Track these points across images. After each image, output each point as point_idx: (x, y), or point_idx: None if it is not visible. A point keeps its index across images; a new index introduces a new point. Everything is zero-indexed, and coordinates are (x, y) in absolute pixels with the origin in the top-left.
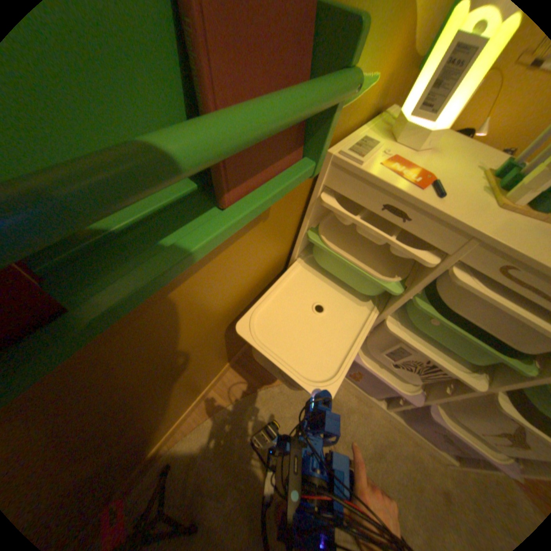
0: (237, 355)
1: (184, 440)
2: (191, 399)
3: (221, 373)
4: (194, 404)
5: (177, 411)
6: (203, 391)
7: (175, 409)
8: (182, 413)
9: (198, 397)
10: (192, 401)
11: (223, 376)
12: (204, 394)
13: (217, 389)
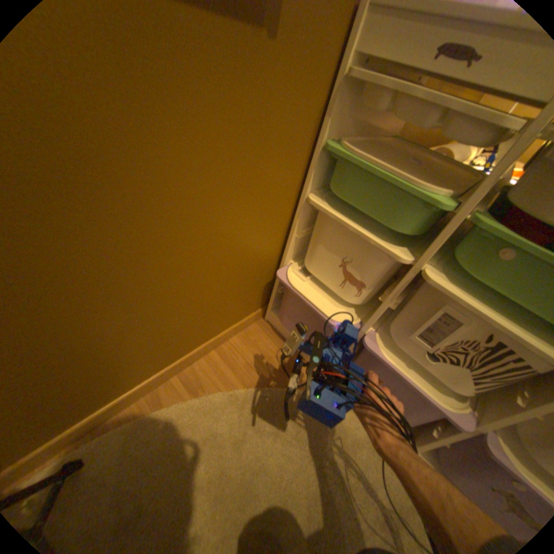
0: (219, 336)
1: (118, 430)
2: (140, 366)
3: (193, 353)
4: (147, 382)
5: (115, 370)
6: (163, 368)
7: (110, 360)
8: (124, 385)
9: (154, 374)
10: (143, 373)
11: (195, 360)
12: (164, 374)
13: (182, 375)
